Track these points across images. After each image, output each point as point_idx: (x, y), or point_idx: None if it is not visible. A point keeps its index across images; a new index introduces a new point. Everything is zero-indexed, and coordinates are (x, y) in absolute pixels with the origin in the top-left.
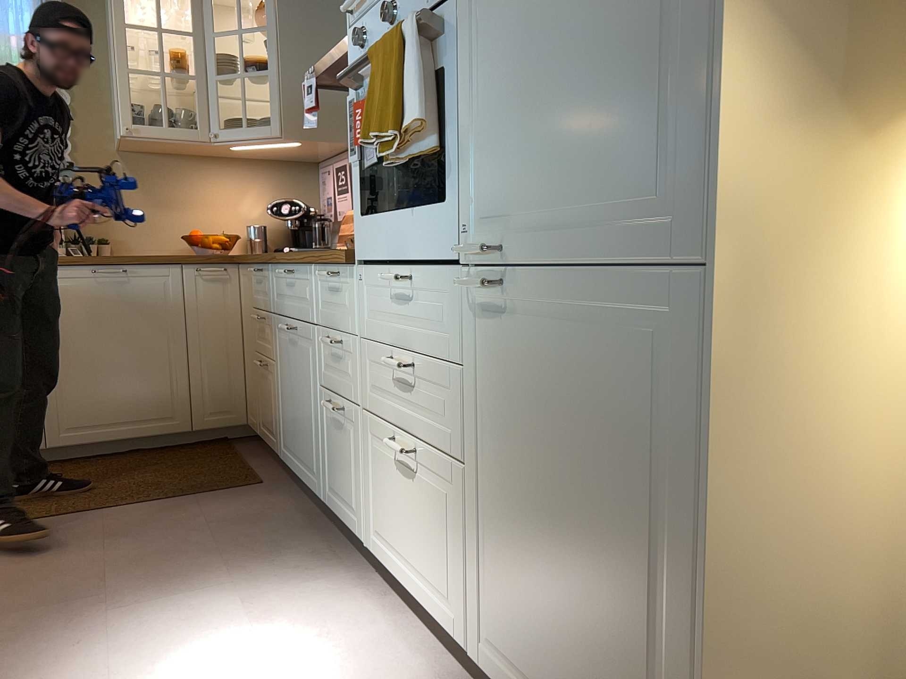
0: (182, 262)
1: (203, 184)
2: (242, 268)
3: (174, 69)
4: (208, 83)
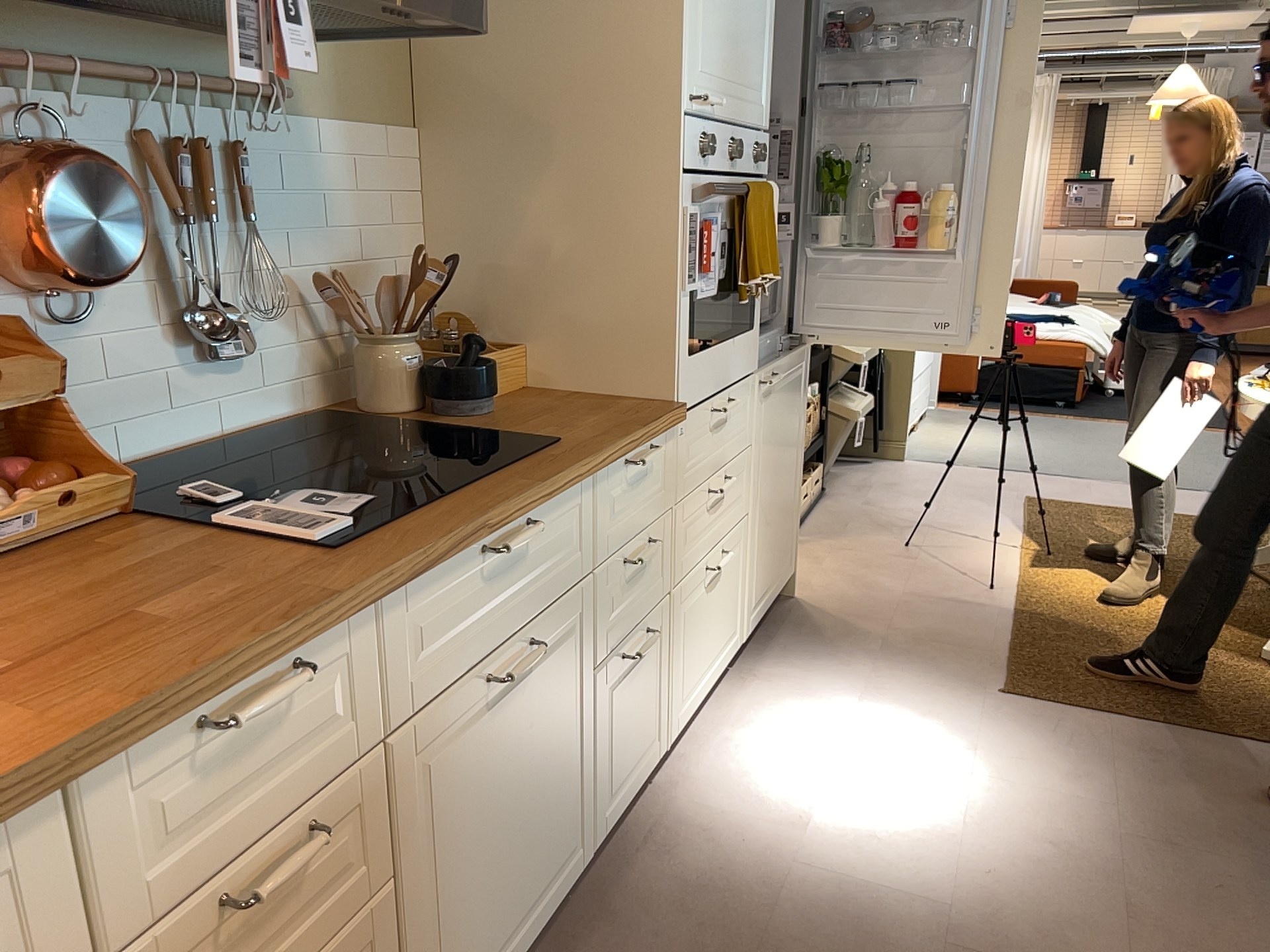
0: None
1: None
2: None
3: None
4: None
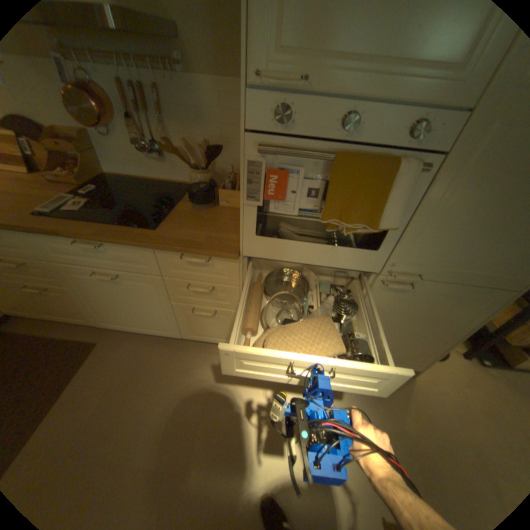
0: None
1: None
2: None
3: None
4: None
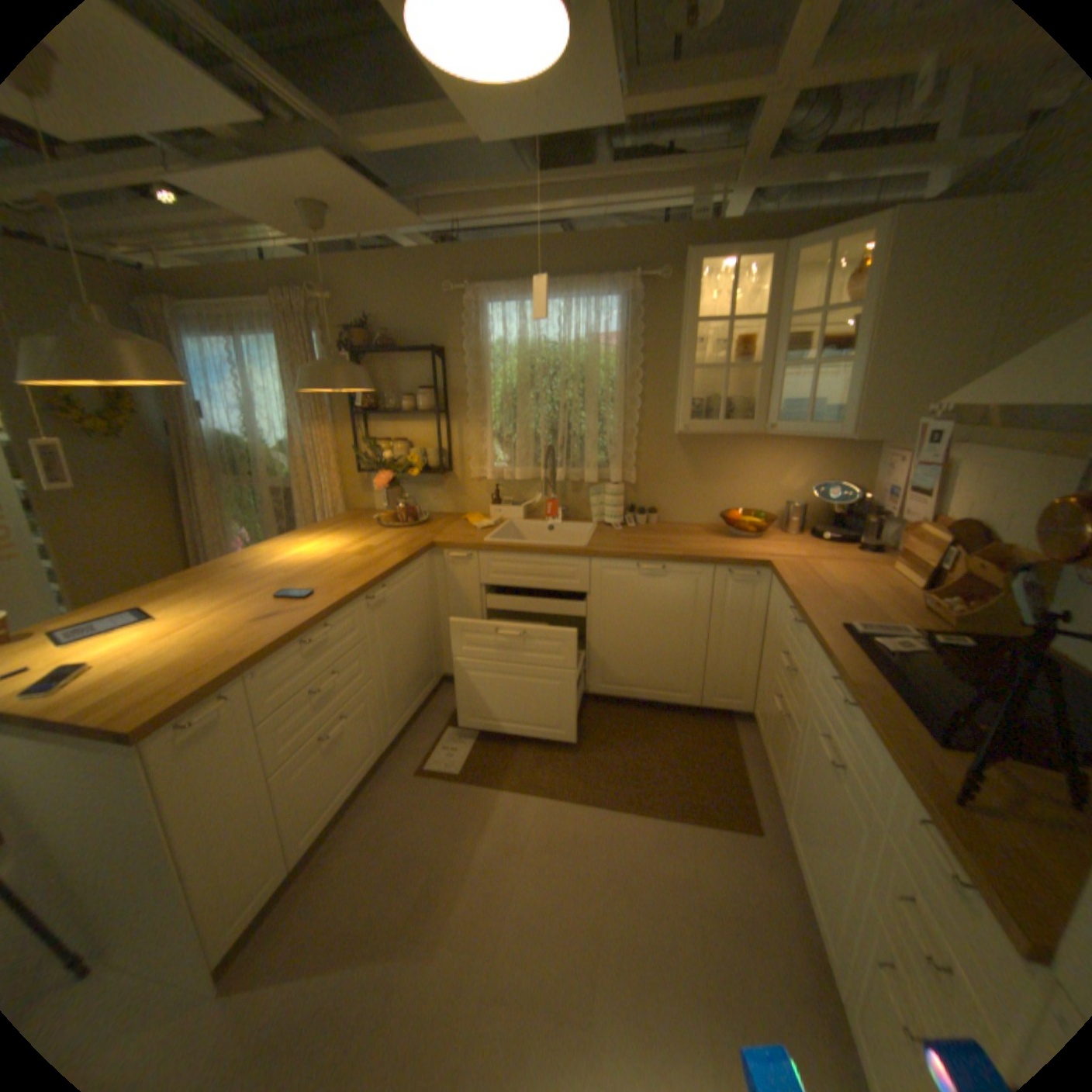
0: (717, 565)
1: (749, 459)
2: (776, 580)
3: (739, 355)
4: (774, 370)
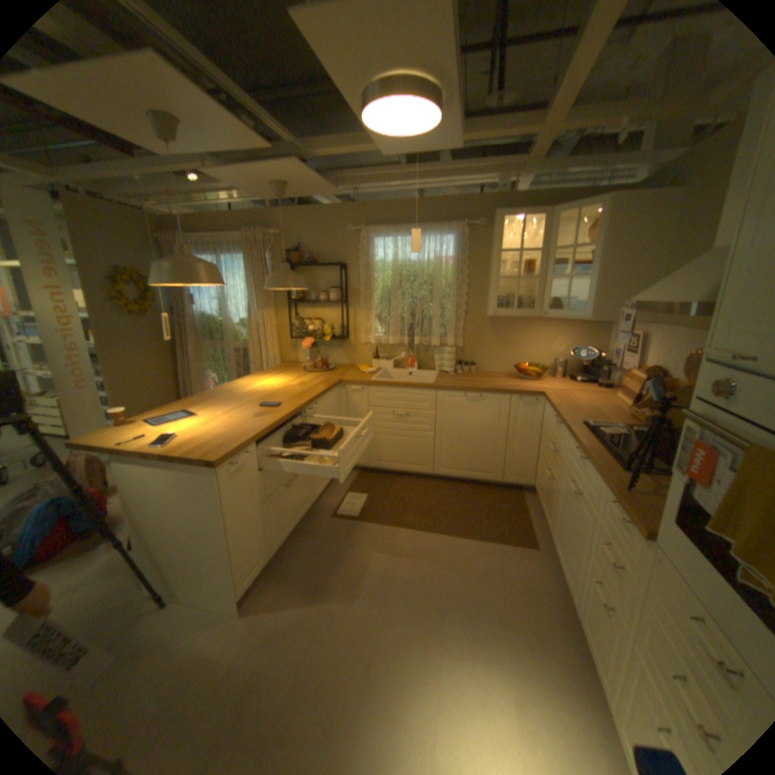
0: (512, 395)
1: (532, 333)
2: (547, 403)
3: (525, 271)
4: (546, 280)
